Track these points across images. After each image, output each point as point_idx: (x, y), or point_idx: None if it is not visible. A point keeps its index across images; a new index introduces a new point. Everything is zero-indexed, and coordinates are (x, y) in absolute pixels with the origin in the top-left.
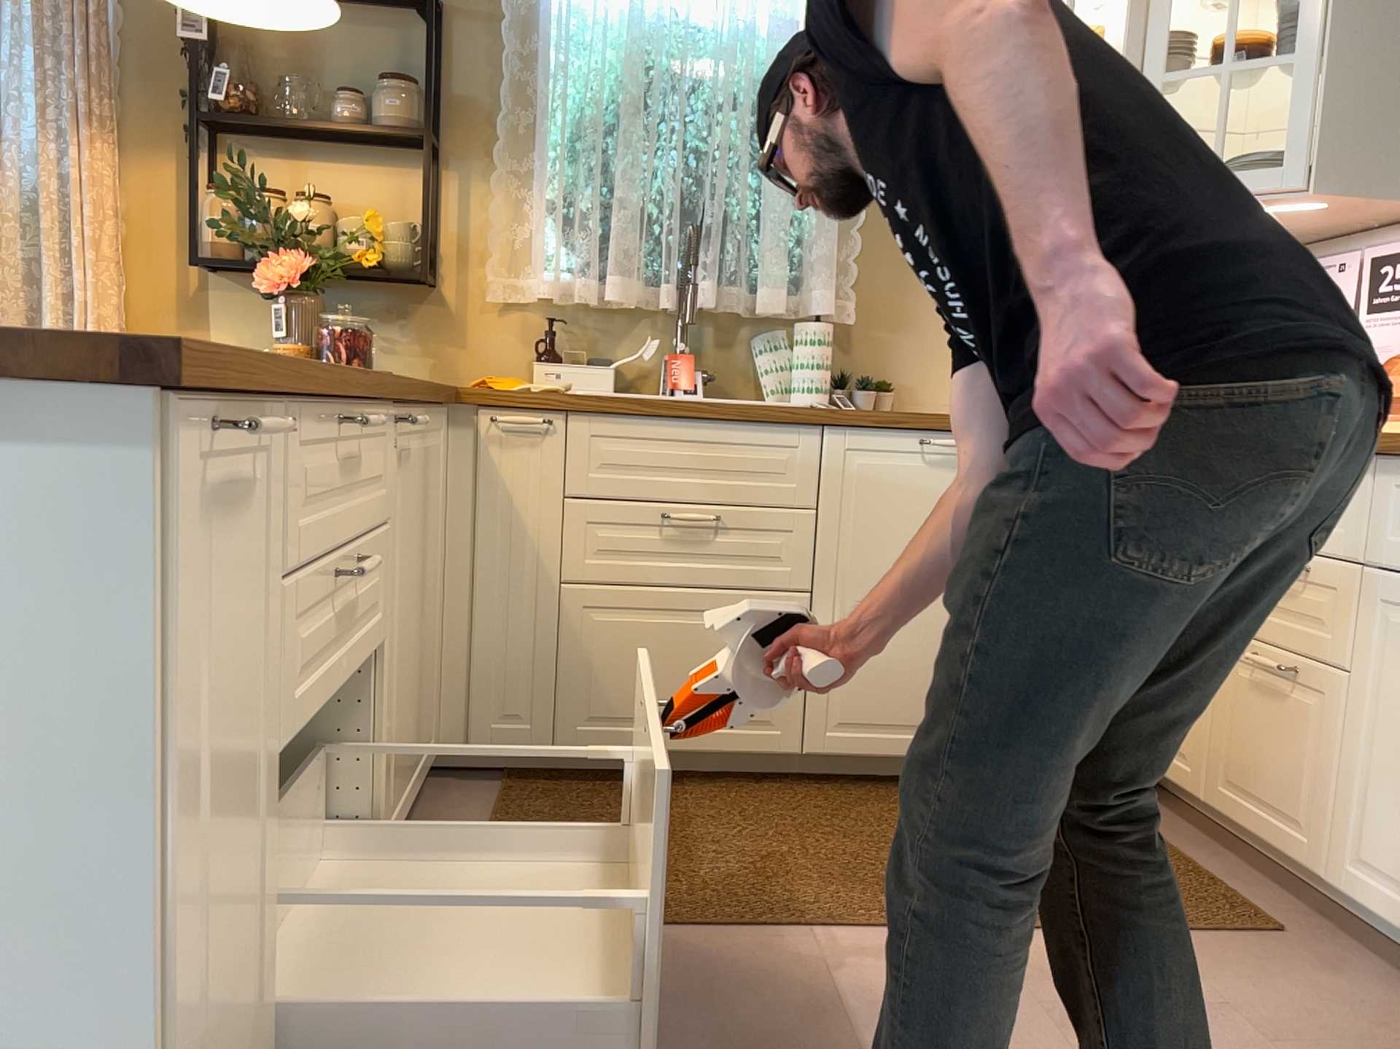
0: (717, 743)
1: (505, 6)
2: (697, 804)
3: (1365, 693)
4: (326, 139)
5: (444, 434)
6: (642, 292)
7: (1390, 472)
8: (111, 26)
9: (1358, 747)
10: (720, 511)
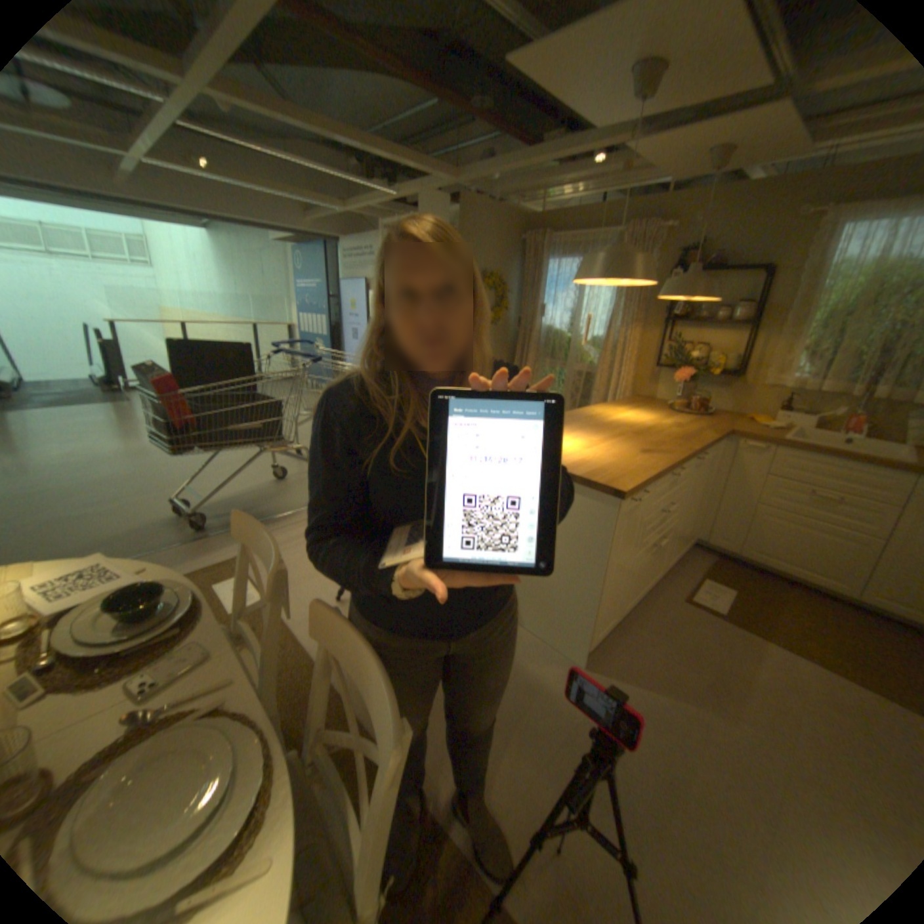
0: (814, 579)
1: (804, 265)
2: (795, 597)
3: None
4: (711, 321)
5: (725, 444)
6: (843, 387)
7: None
8: (645, 288)
9: None
10: (844, 496)
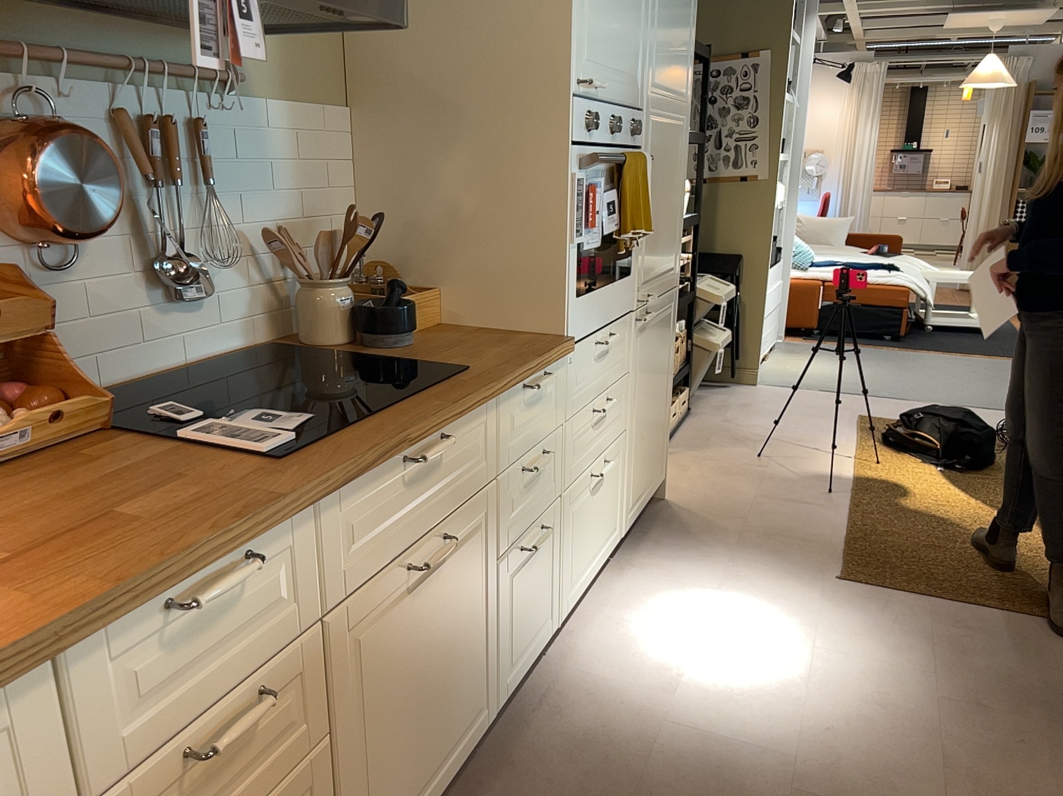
0: None
1: None
2: None
3: (342, 732)
4: None
5: None
6: None
7: (327, 504)
8: None
9: (345, 783)
10: None
